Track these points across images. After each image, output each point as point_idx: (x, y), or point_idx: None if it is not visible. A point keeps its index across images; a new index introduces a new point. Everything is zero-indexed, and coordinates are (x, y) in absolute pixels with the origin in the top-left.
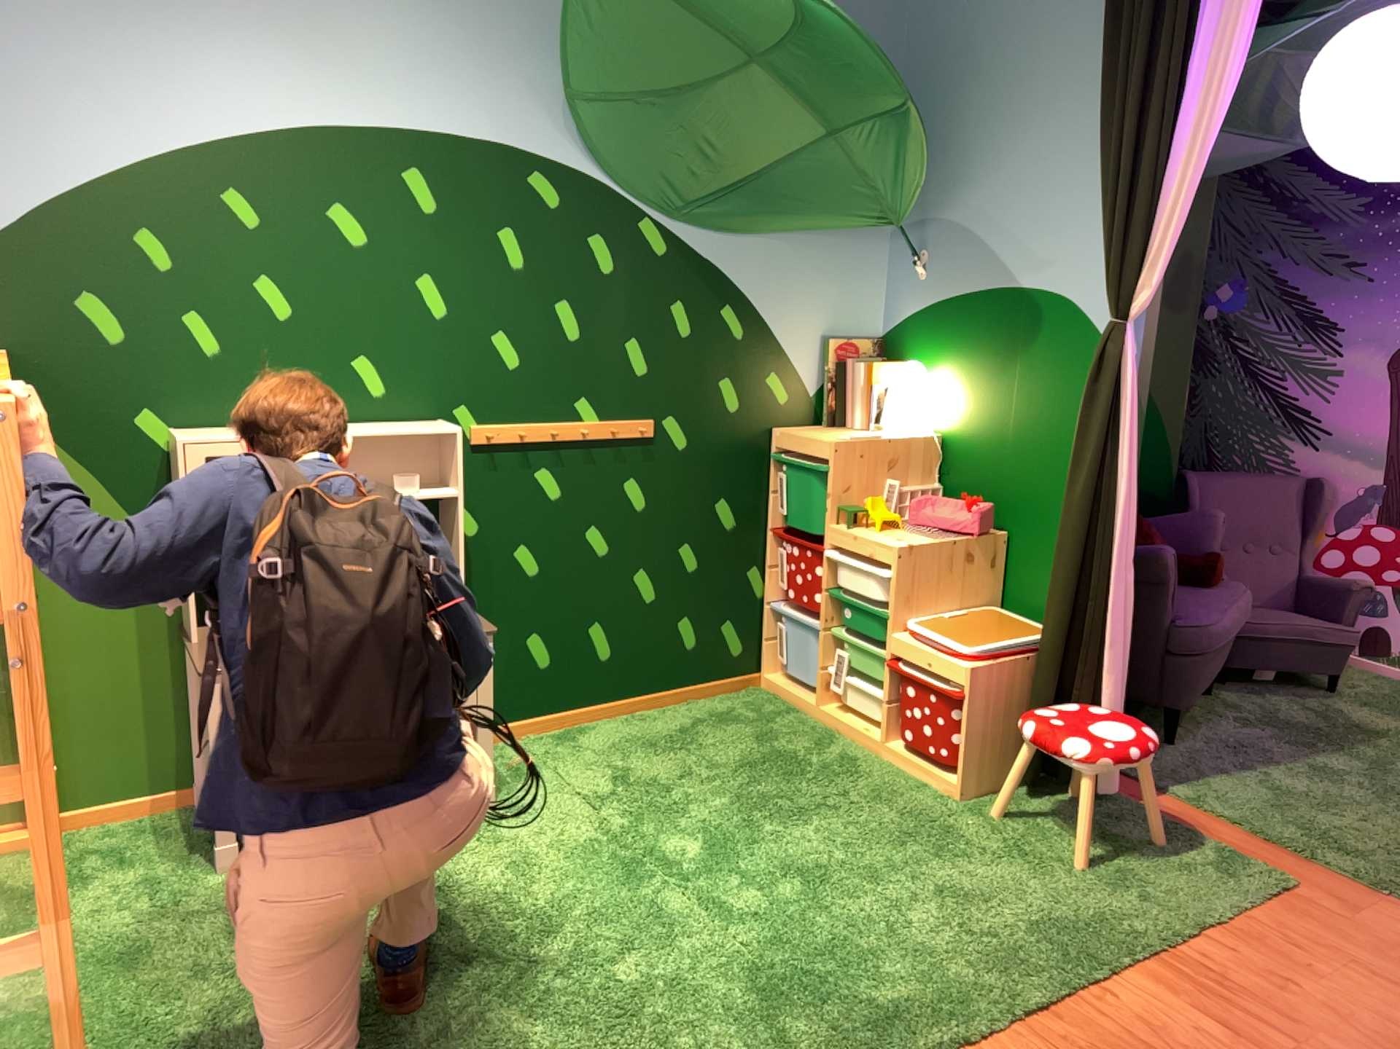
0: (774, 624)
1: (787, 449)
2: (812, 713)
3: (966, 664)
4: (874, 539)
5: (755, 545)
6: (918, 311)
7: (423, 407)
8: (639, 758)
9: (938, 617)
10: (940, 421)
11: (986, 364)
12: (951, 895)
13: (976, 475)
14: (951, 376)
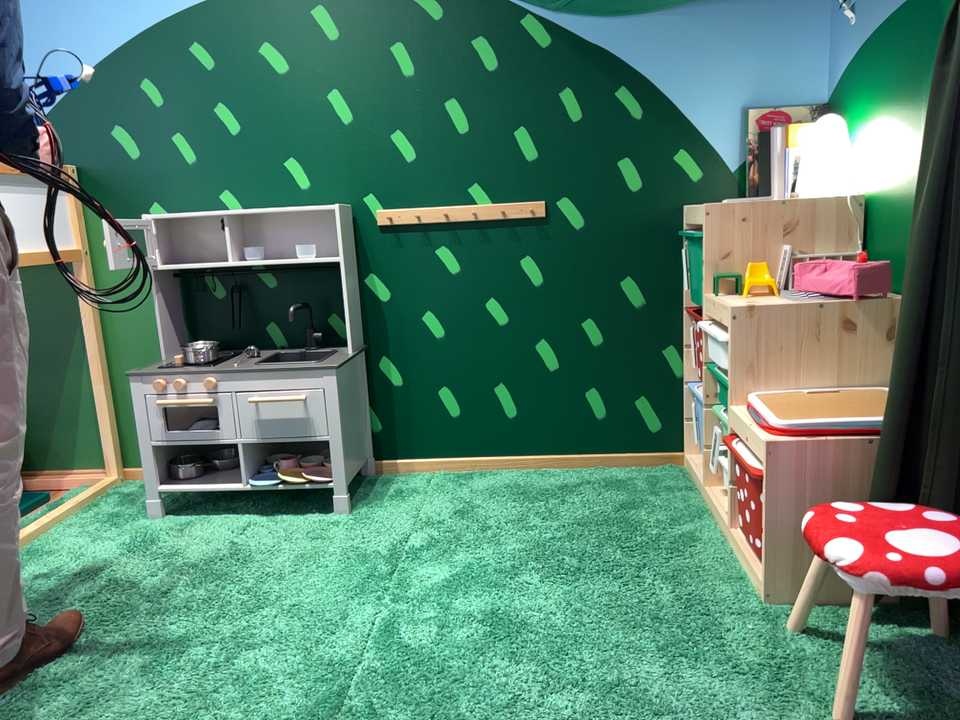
0: (687, 404)
1: (690, 222)
2: (703, 496)
3: (773, 443)
4: (729, 303)
5: (673, 325)
6: (852, 54)
7: (334, 193)
8: (495, 506)
9: (801, 395)
10: (869, 176)
11: (905, 90)
12: (623, 712)
13: (897, 232)
14: (877, 118)
